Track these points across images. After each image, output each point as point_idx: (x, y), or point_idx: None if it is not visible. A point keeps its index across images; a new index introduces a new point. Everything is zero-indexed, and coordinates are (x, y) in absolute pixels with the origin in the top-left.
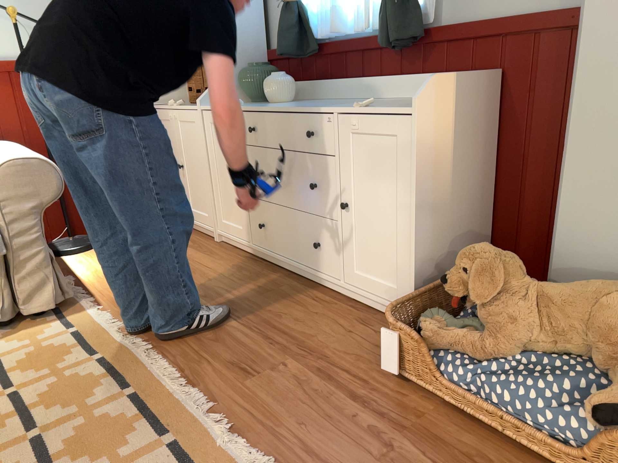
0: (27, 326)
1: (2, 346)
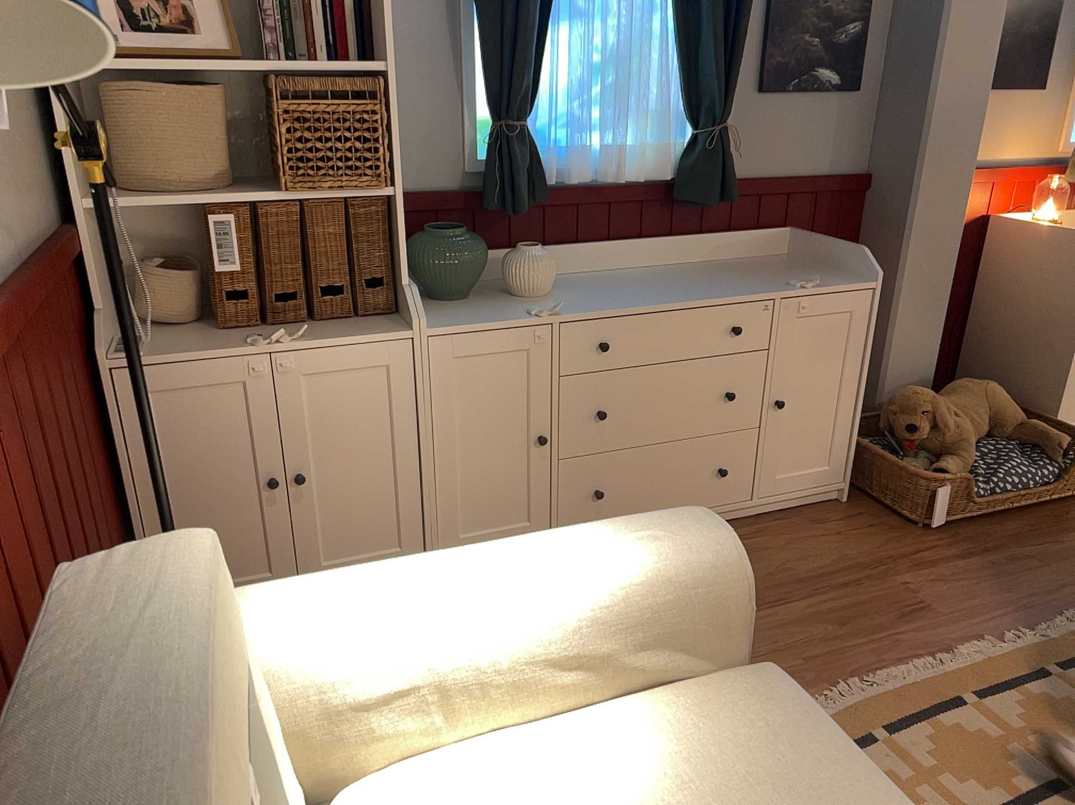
0: None
1: None
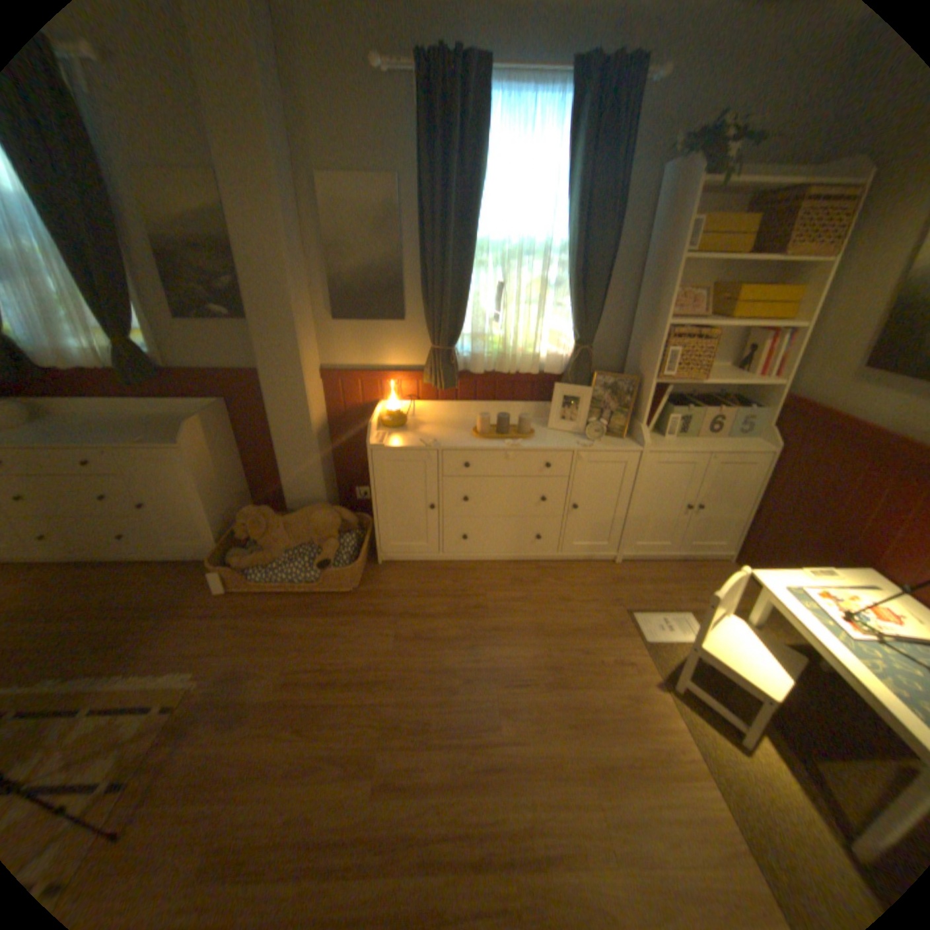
0: None
1: None
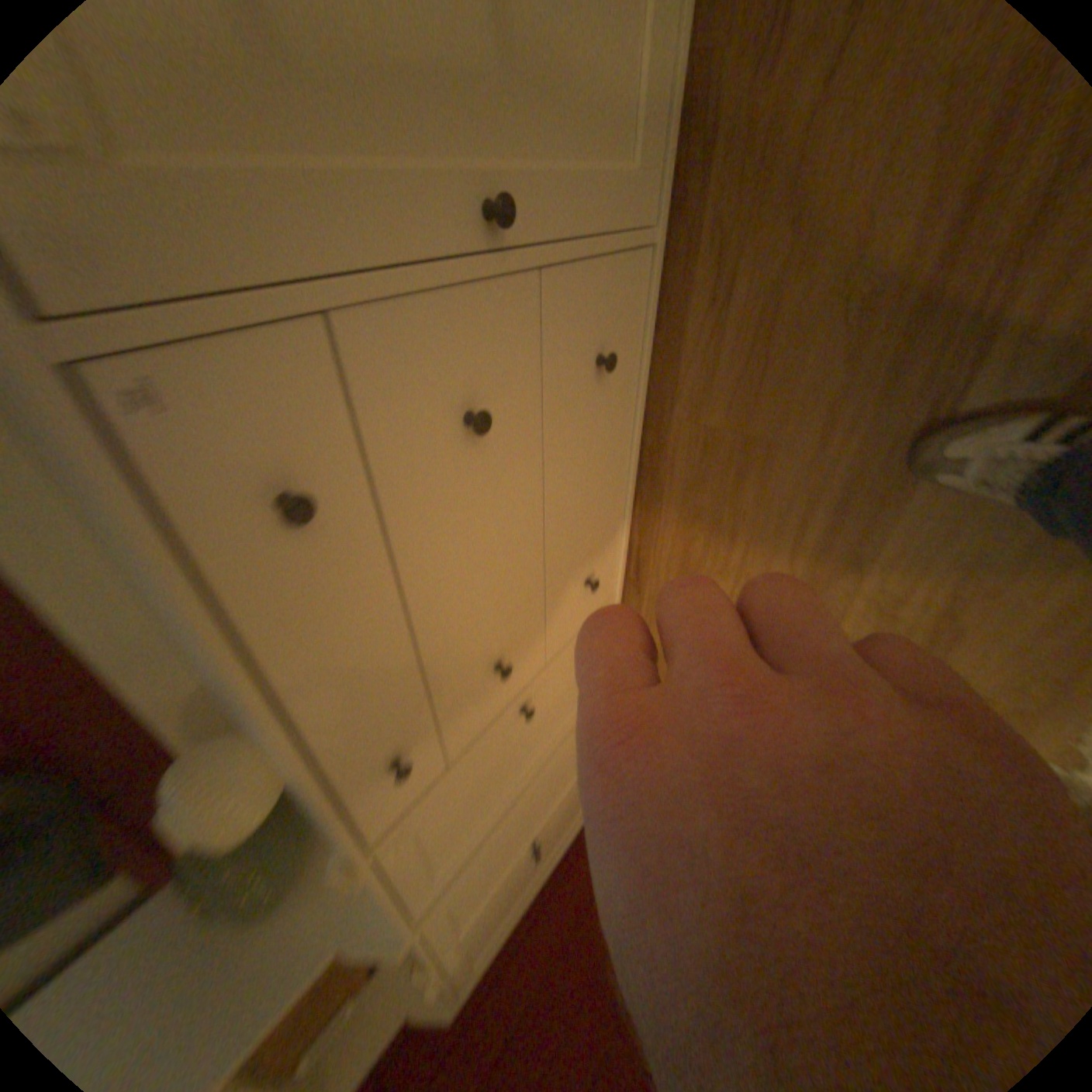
0: None
1: None
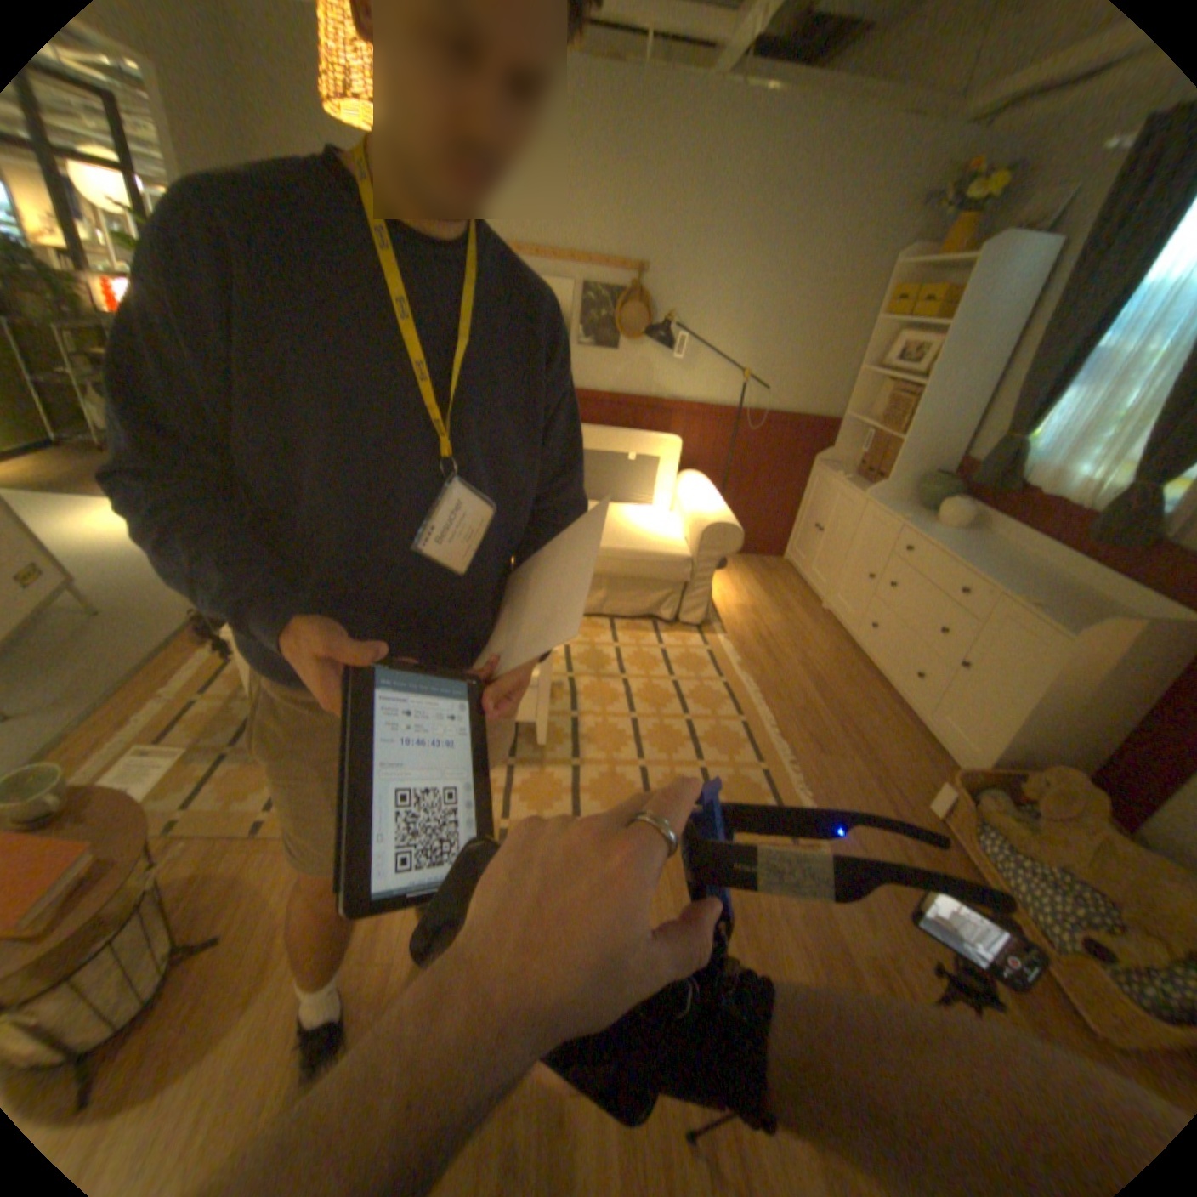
0: (678, 630)
1: (664, 640)
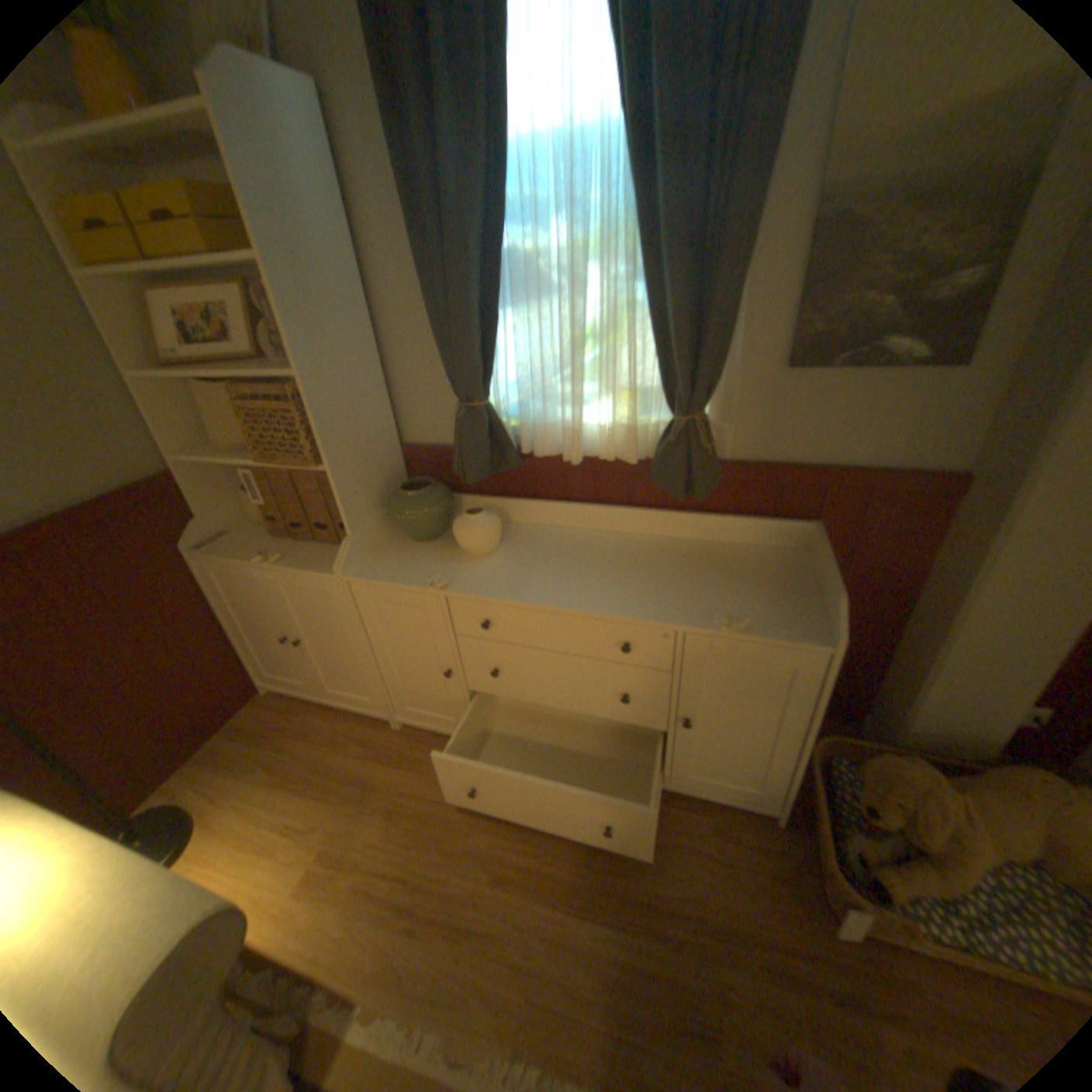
0: None
1: None
